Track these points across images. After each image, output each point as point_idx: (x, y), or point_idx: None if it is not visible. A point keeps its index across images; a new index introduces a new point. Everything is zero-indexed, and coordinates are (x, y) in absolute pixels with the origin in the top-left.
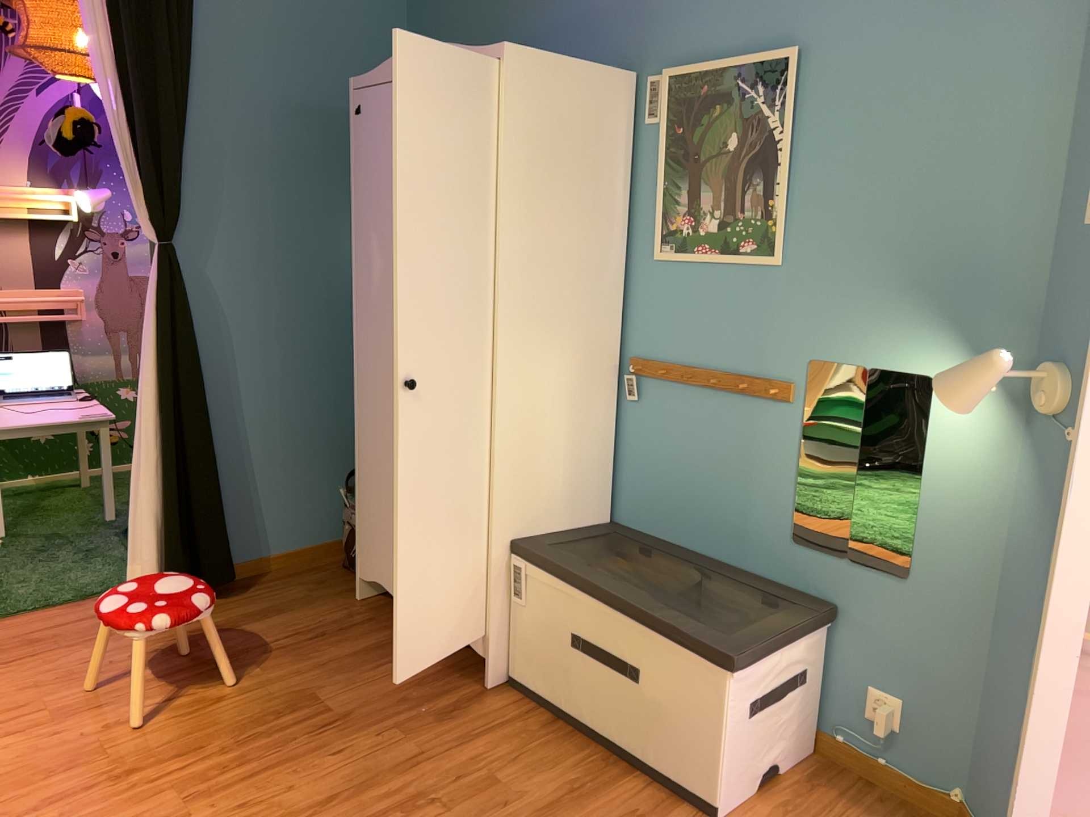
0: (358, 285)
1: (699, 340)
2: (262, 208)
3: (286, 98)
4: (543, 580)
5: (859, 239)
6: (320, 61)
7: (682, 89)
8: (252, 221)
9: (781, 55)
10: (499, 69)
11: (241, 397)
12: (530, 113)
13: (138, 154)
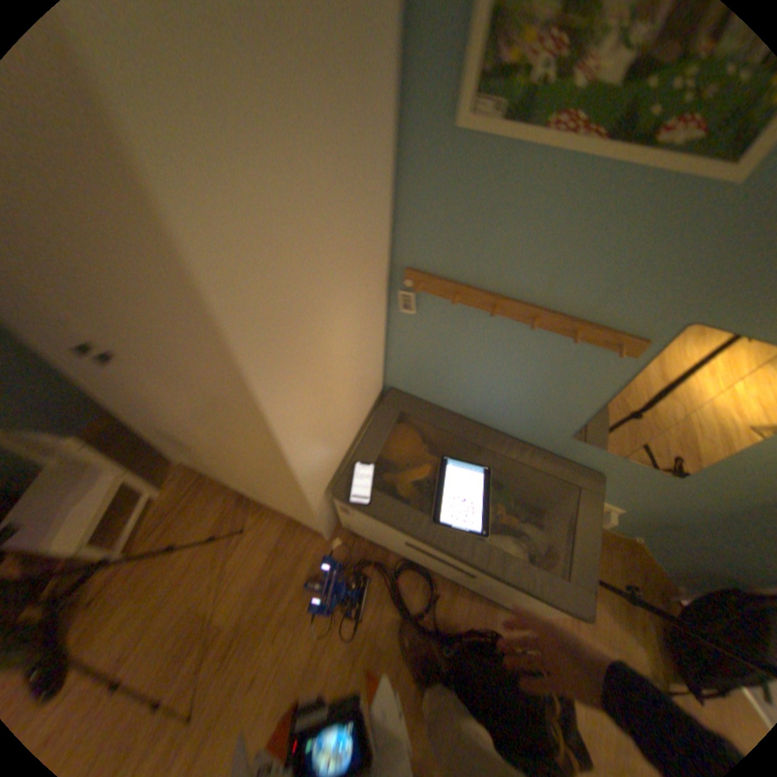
0: None
1: (518, 268)
2: None
3: None
4: (373, 522)
5: None
6: None
7: None
8: None
9: None
10: None
11: None
12: None
13: None
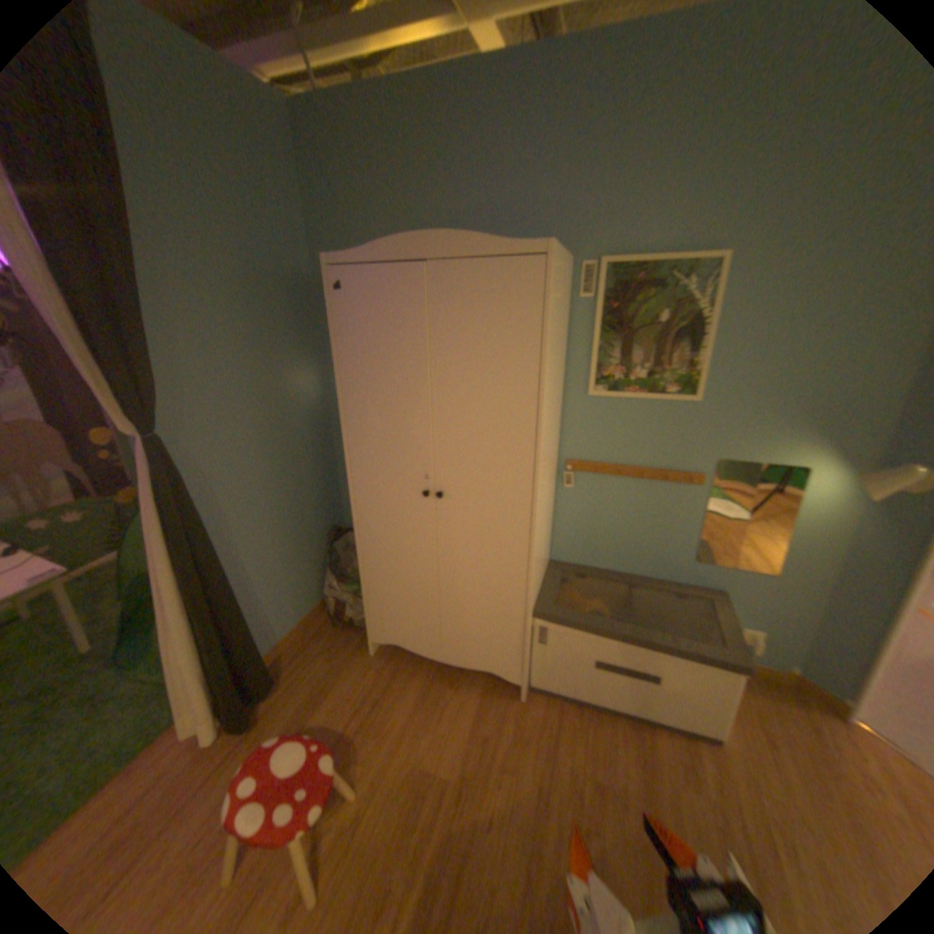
0: (352, 439)
1: (626, 448)
2: (220, 375)
3: (220, 265)
4: (573, 634)
5: (767, 384)
6: (241, 226)
7: (620, 272)
8: (215, 389)
9: (718, 253)
10: (548, 263)
11: (237, 541)
12: (556, 300)
13: (92, 346)
